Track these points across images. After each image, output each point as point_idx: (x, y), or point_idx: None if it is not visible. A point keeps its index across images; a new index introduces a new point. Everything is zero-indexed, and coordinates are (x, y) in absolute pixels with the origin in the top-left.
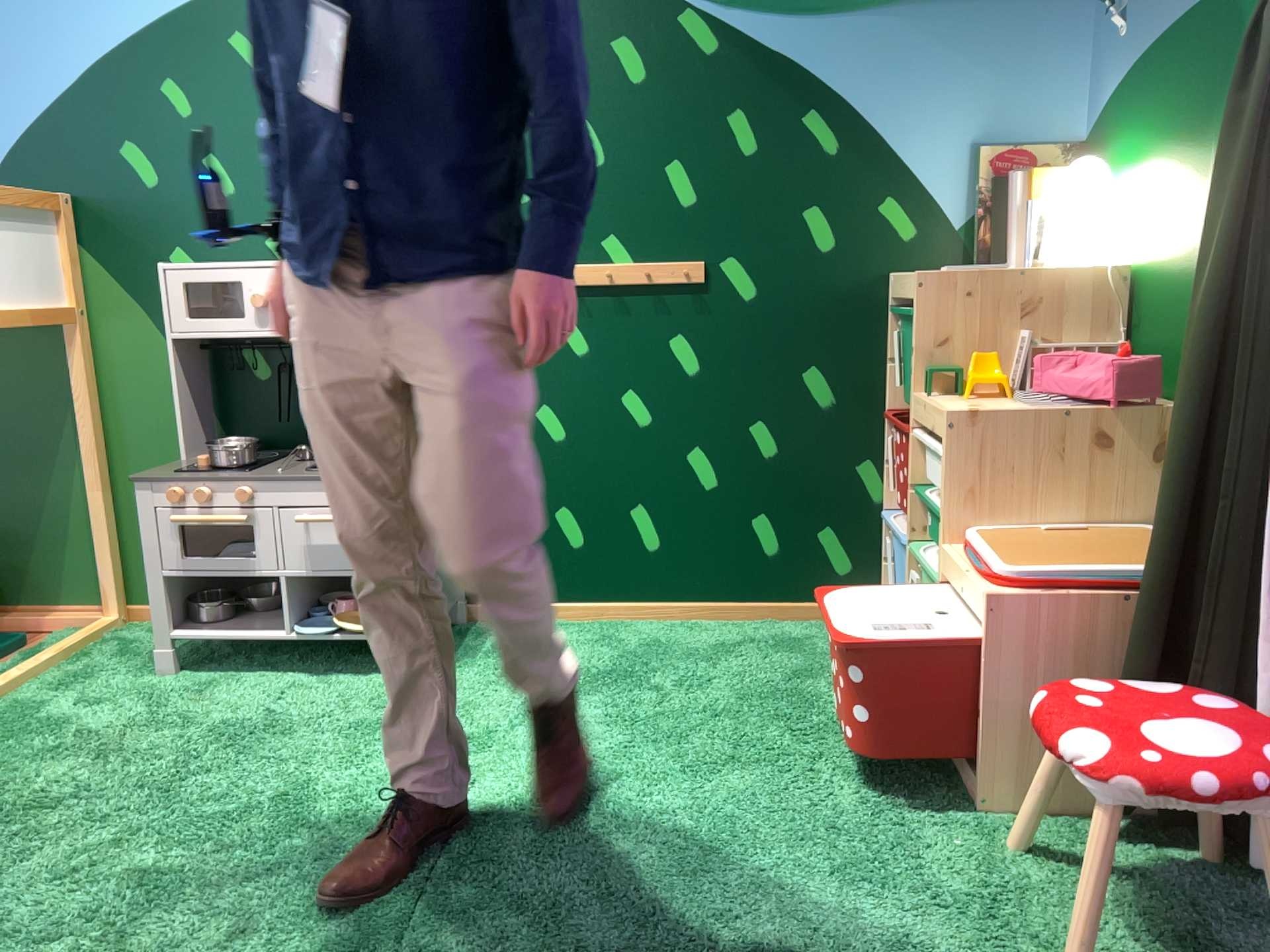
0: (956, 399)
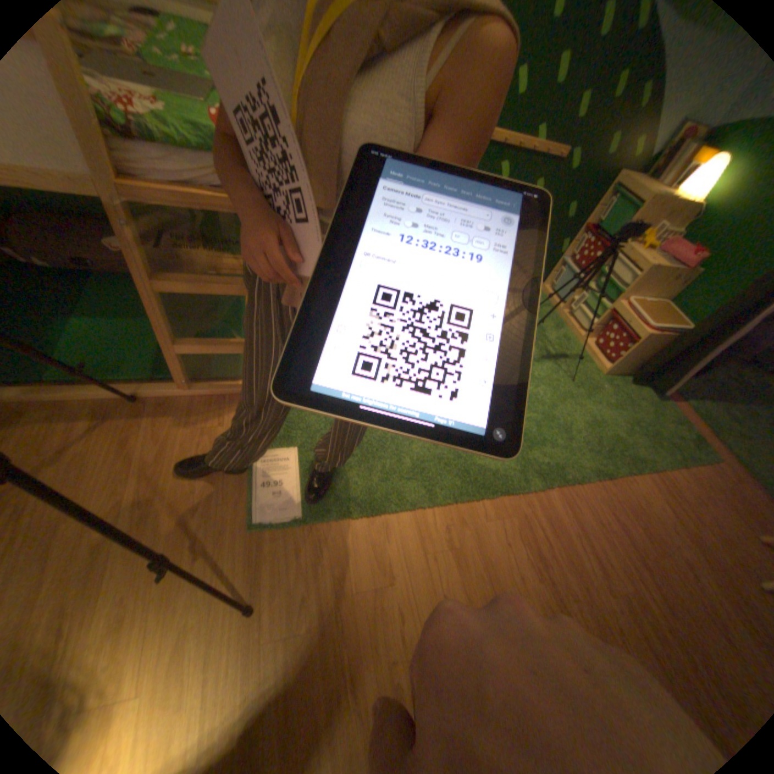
0: (635, 247)
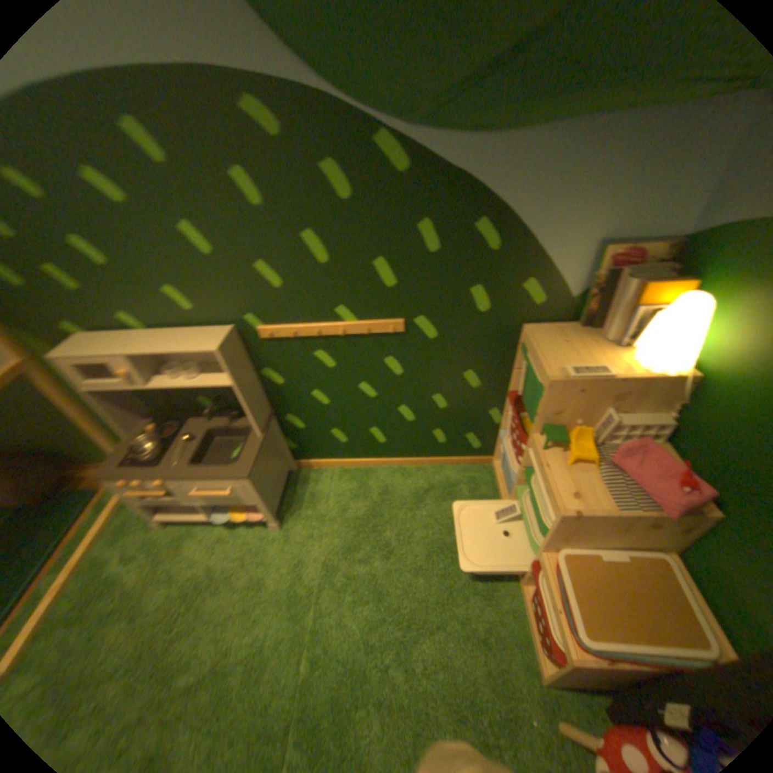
0: (562, 457)
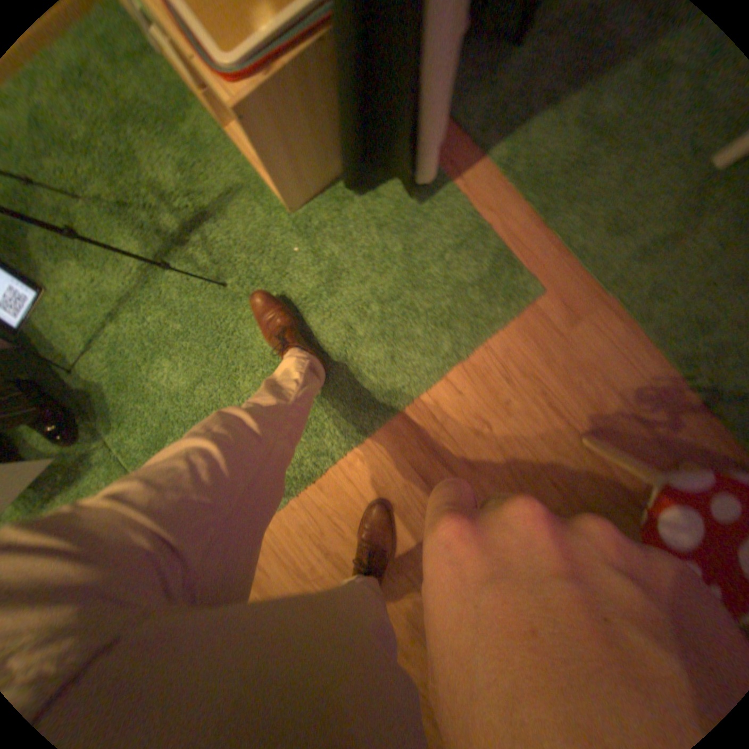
0: None
